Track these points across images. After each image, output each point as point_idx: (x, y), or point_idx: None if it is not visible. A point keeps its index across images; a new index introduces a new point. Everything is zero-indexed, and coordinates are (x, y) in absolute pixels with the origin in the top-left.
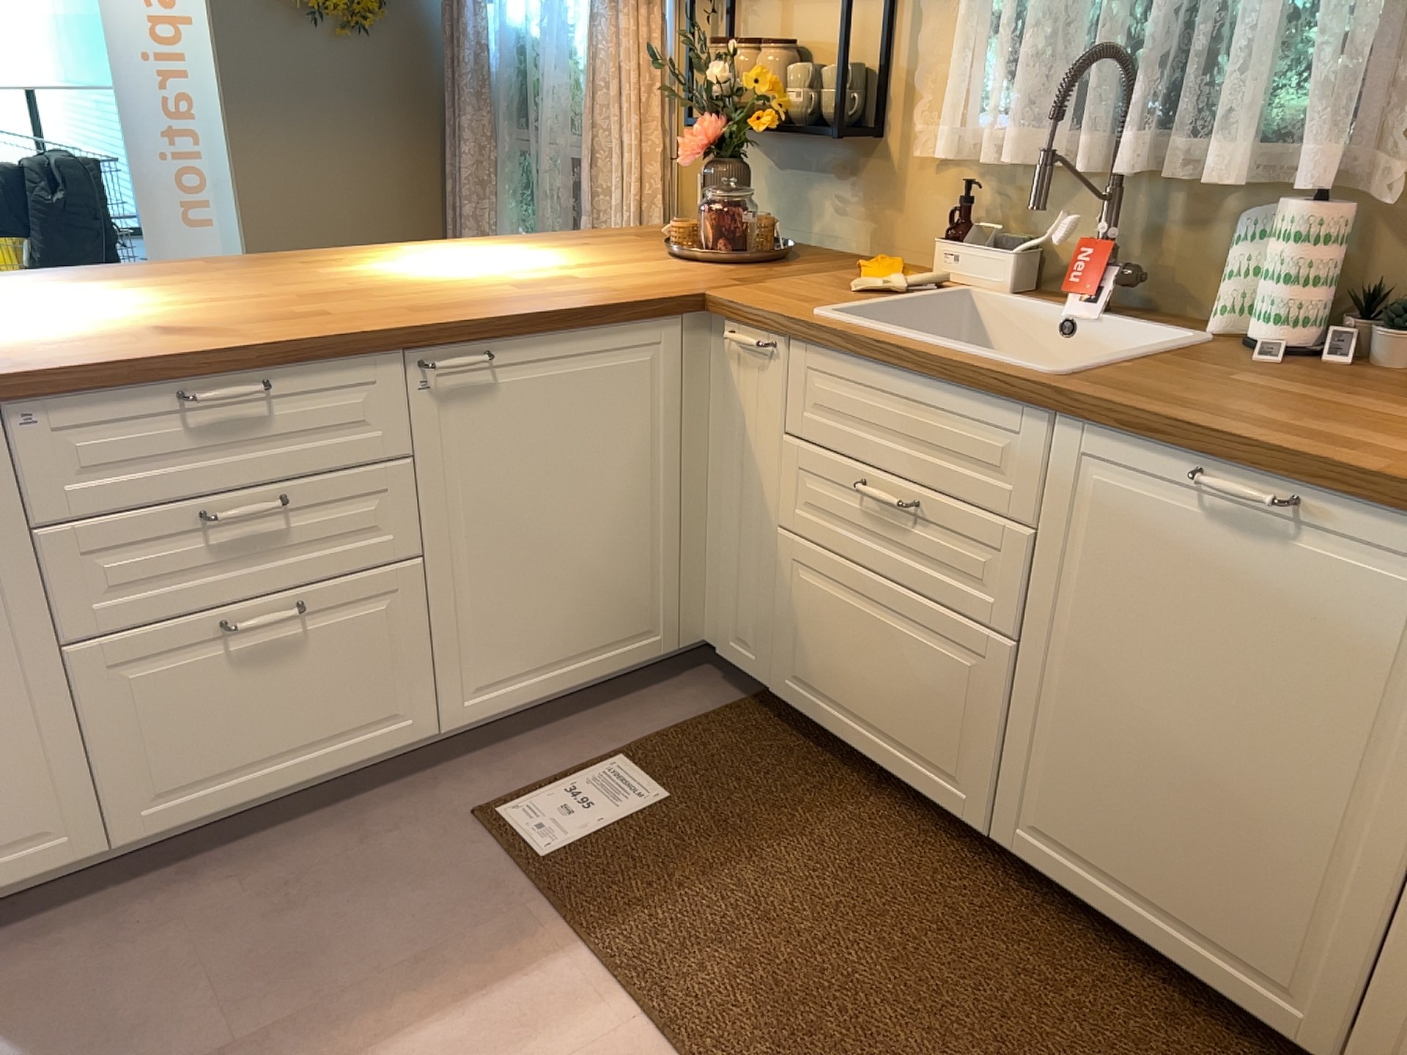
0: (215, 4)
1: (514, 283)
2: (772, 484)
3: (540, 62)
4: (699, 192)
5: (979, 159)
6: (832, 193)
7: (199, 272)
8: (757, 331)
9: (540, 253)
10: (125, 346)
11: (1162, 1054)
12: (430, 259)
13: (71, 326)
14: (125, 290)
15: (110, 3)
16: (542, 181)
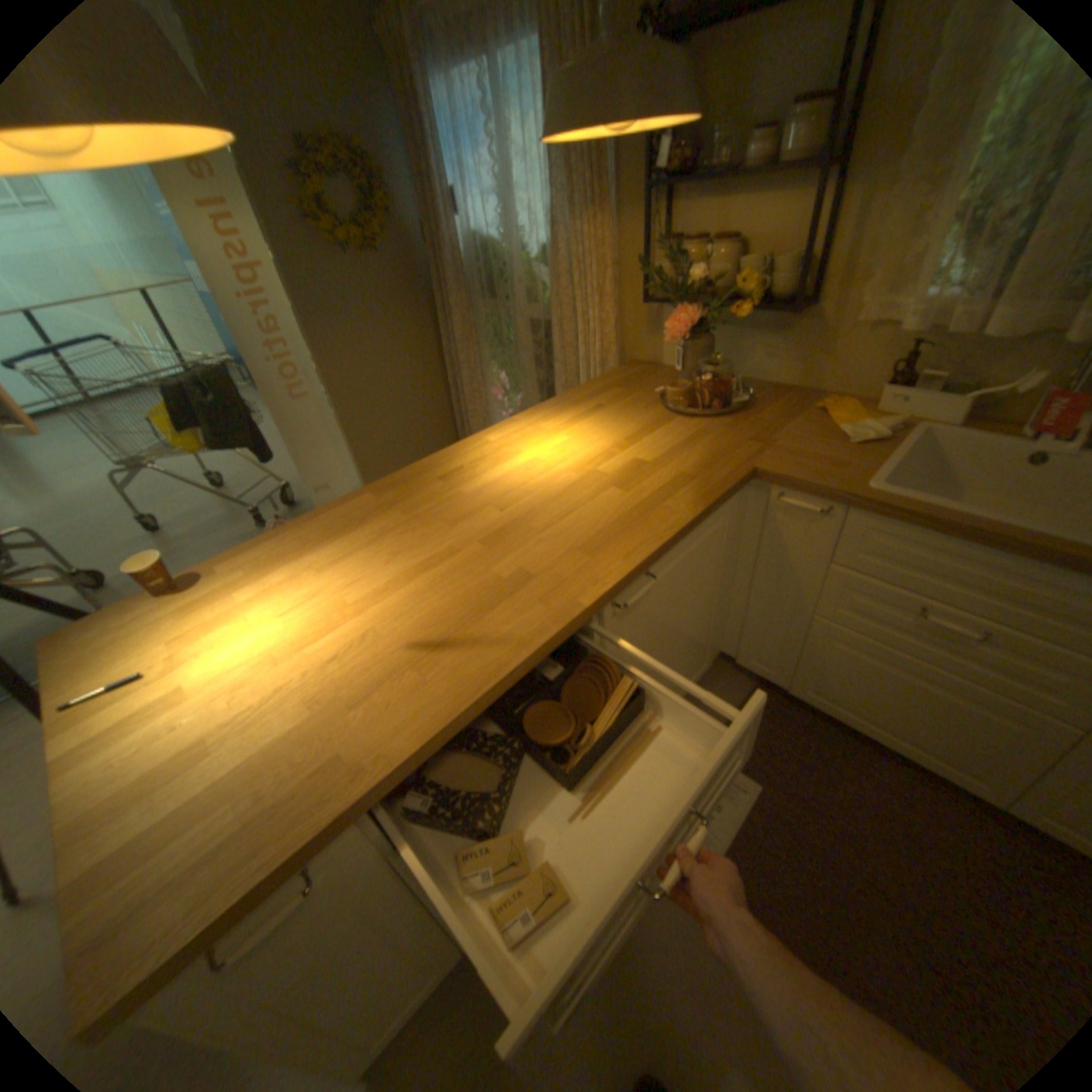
0: (272, 249)
1: (611, 479)
2: (812, 591)
3: (499, 253)
4: (680, 358)
5: (933, 319)
6: (765, 341)
7: (375, 511)
8: (812, 497)
9: (583, 426)
10: (414, 692)
11: None
12: (520, 453)
13: (342, 652)
14: (342, 561)
15: (198, 259)
16: (514, 336)
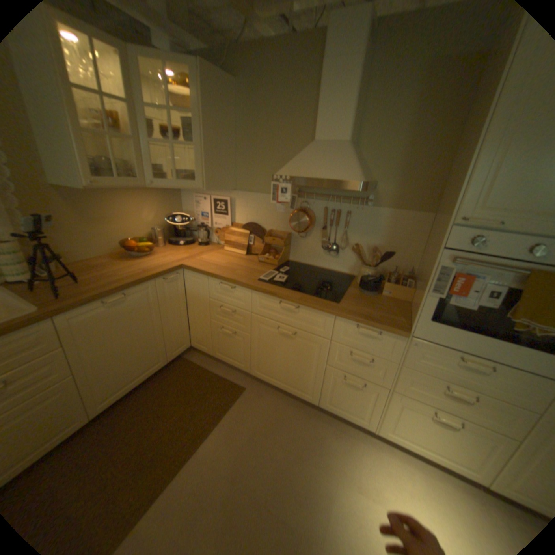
0: None
1: None
2: None
3: None
4: None
5: None
6: None
7: None
8: None
9: None
10: None
11: (156, 391)
12: None
13: None
14: None
15: None
16: None
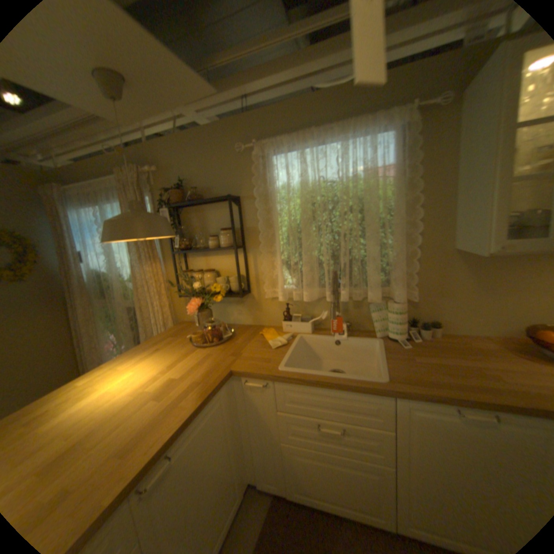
0: None
1: (151, 395)
2: (274, 429)
3: (107, 278)
4: (197, 320)
5: (289, 296)
6: (236, 308)
7: None
8: (258, 380)
9: (144, 363)
10: None
11: None
12: (97, 389)
13: None
14: None
15: None
16: (116, 316)
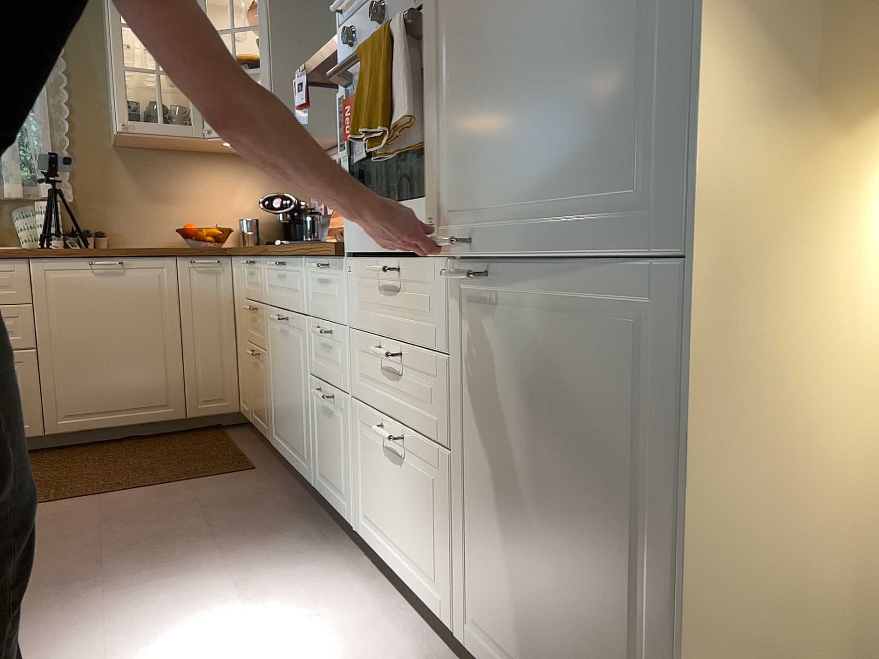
0: None
1: None
2: None
3: None
4: None
5: None
6: None
7: None
8: None
9: None
10: None
11: (146, 446)
12: None
13: None
14: None
15: None
16: None
